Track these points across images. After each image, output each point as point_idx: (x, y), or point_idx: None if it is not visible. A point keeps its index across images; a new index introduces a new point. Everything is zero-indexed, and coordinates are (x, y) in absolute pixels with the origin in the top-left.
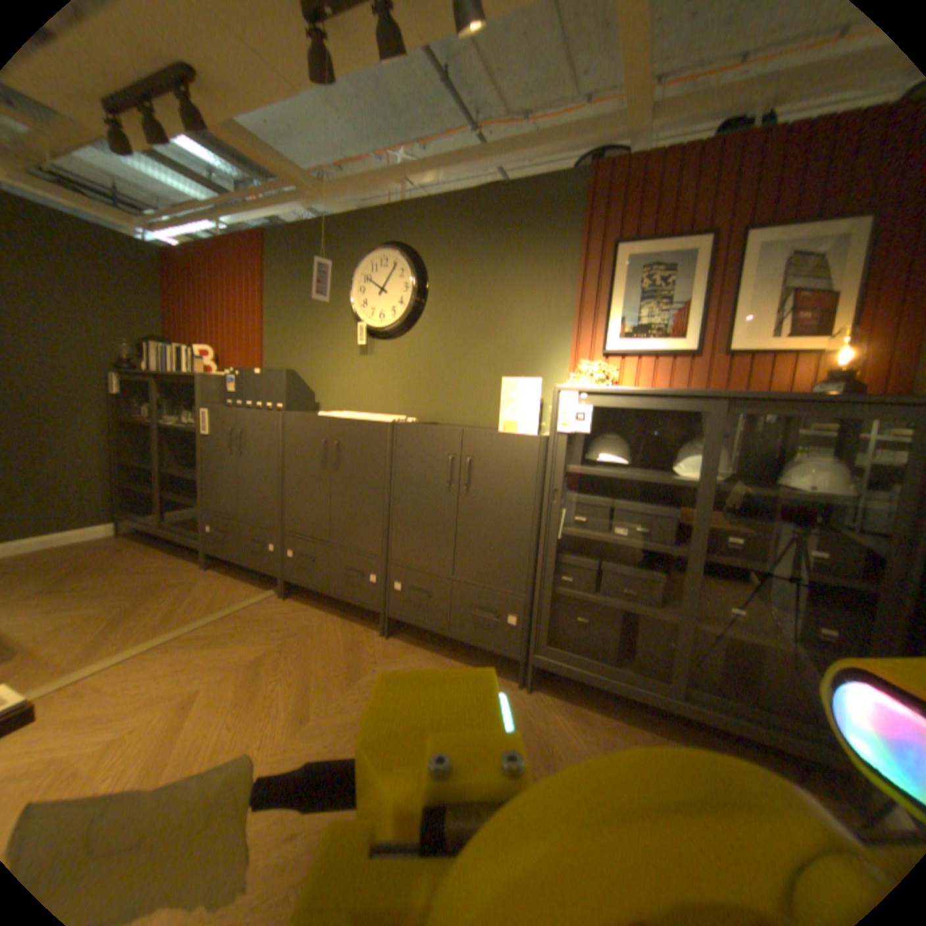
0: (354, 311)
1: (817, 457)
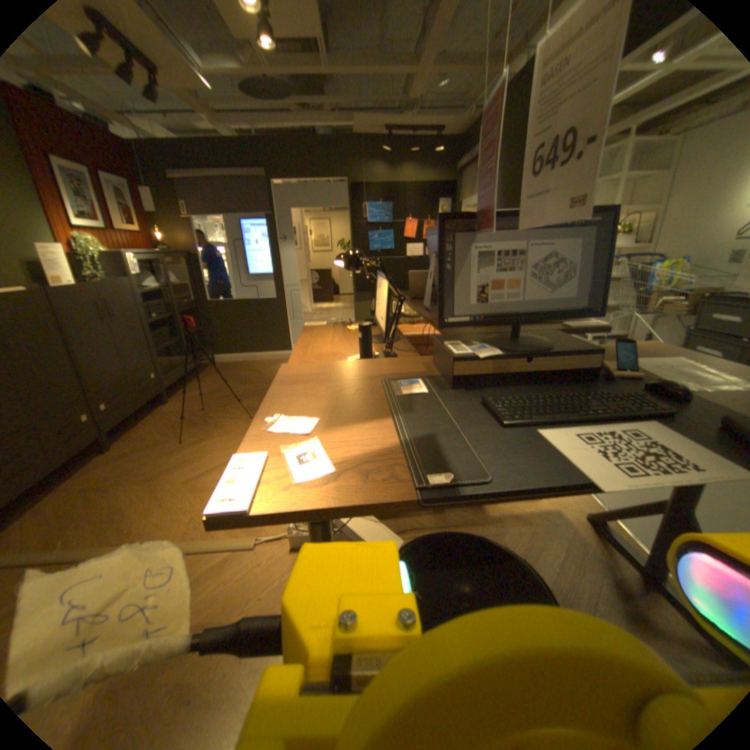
0: None
1: (168, 269)
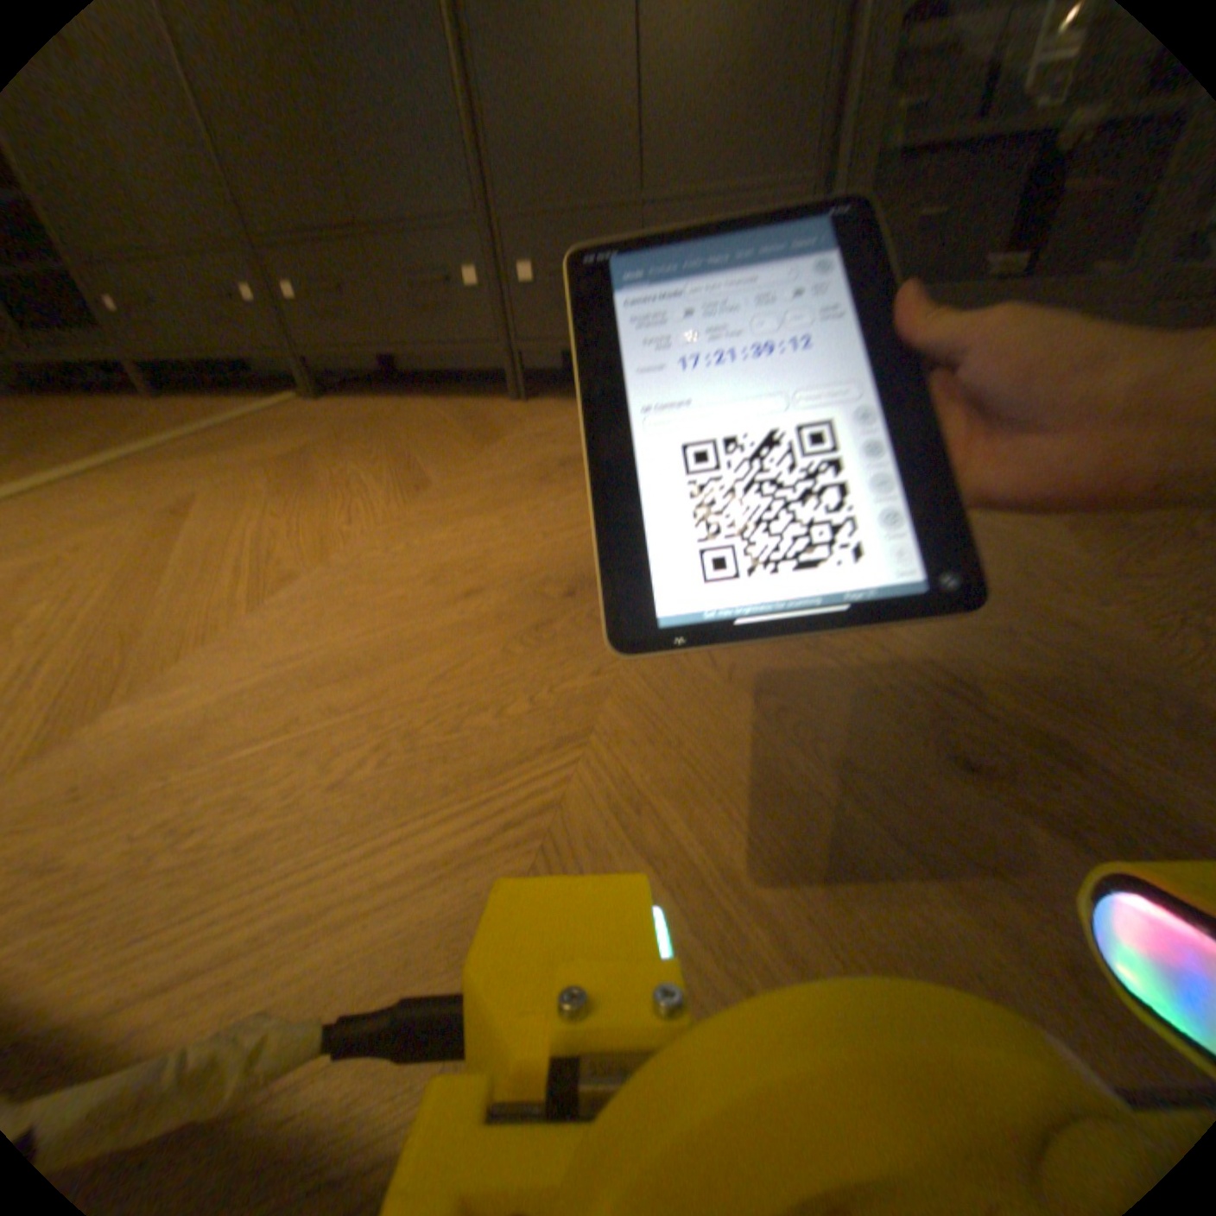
0: None
1: None
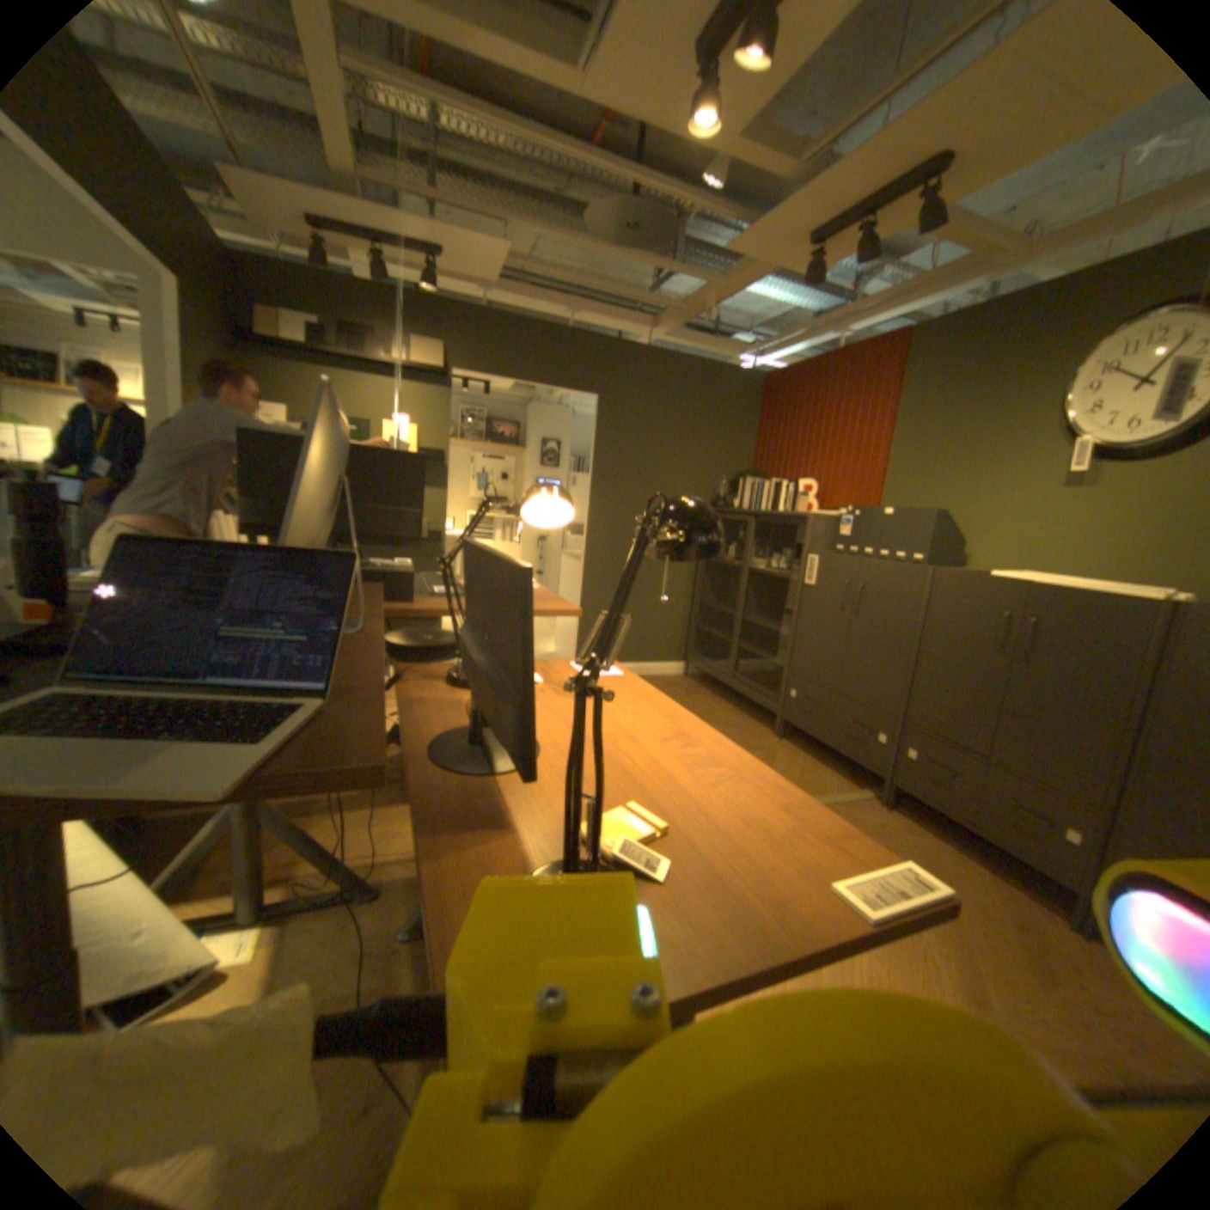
0: (1071, 424)
1: None
